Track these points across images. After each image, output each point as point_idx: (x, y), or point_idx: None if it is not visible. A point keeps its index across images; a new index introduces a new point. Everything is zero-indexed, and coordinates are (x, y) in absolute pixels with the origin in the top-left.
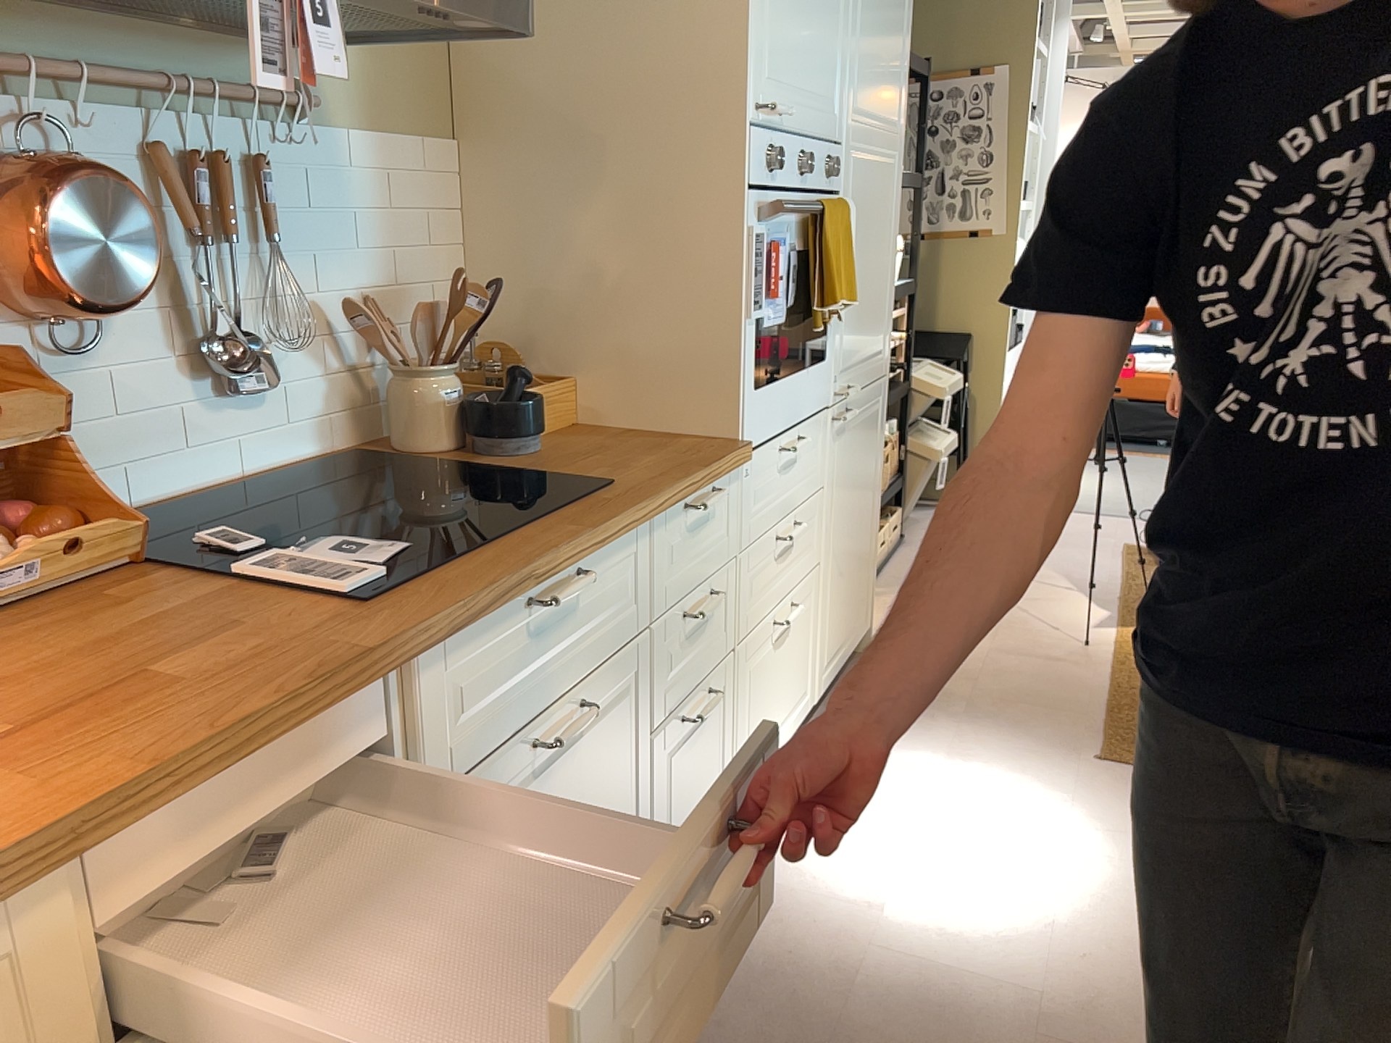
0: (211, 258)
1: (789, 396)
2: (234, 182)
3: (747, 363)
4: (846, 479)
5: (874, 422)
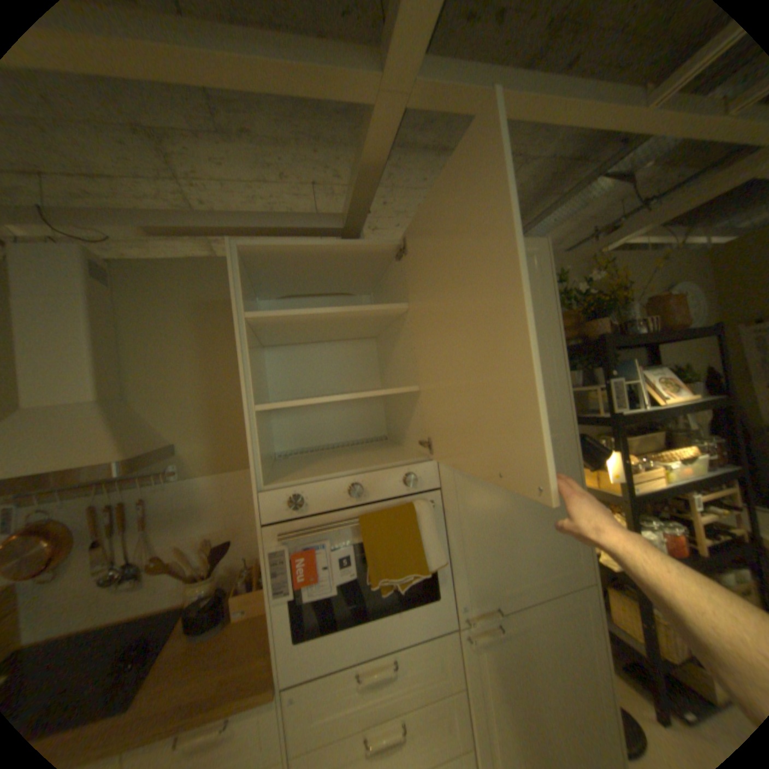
0: (115, 539)
1: (360, 639)
2: (118, 514)
3: (274, 631)
4: (512, 680)
5: (572, 627)
